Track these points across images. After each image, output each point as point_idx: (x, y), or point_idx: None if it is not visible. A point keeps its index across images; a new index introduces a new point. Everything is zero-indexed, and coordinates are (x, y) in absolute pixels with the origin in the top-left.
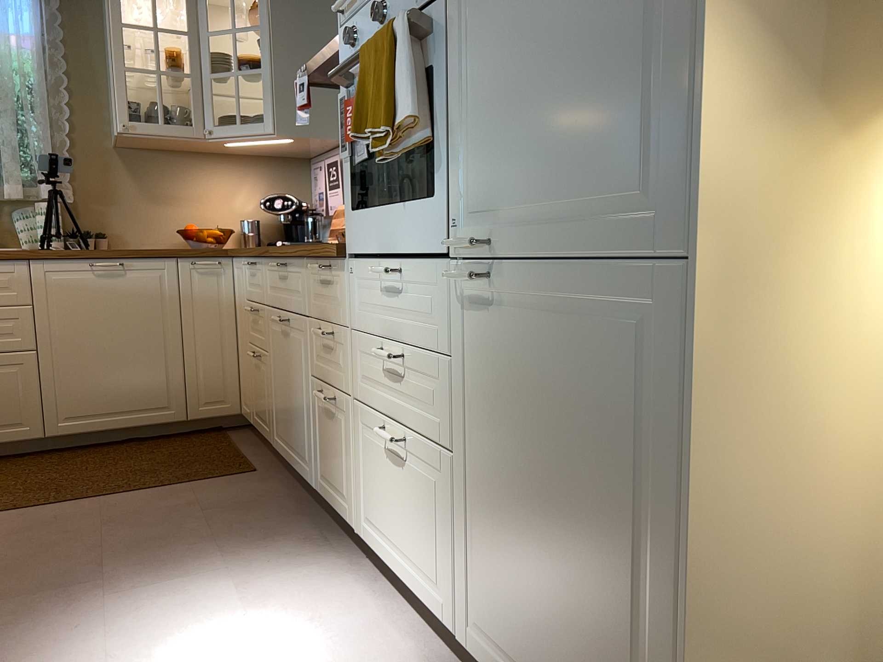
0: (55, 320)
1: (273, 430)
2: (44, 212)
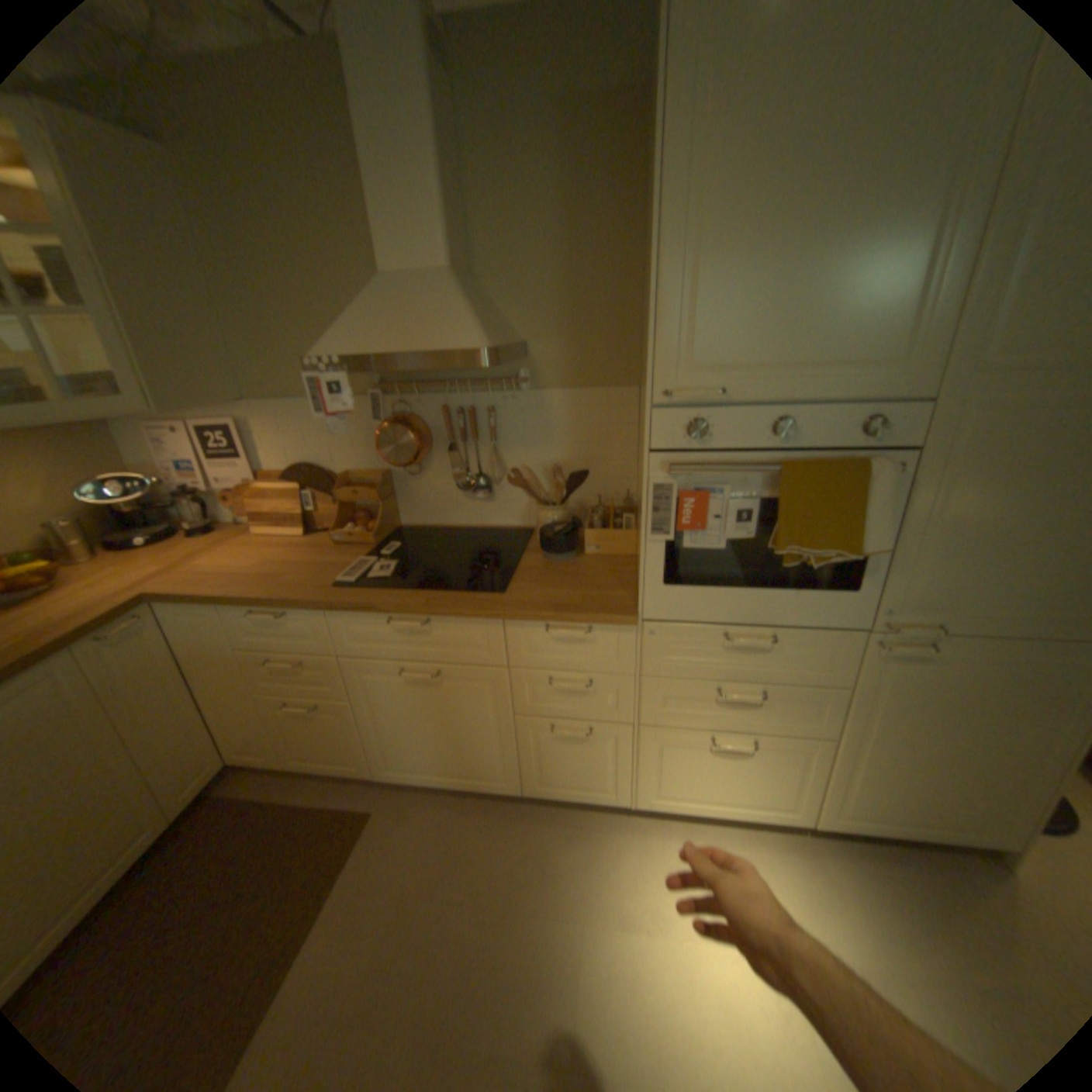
0: None
1: (377, 769)
2: None
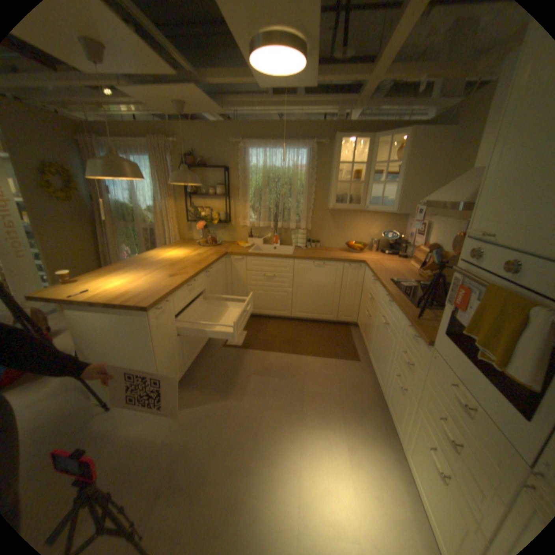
0: (299, 280)
1: (370, 351)
2: (300, 234)
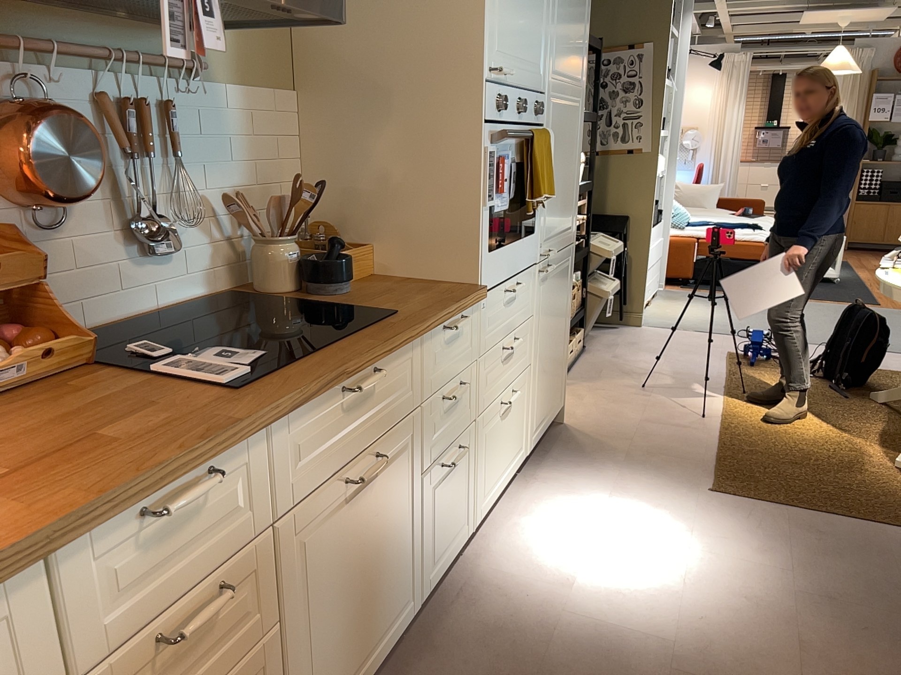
0: None
1: None
2: None
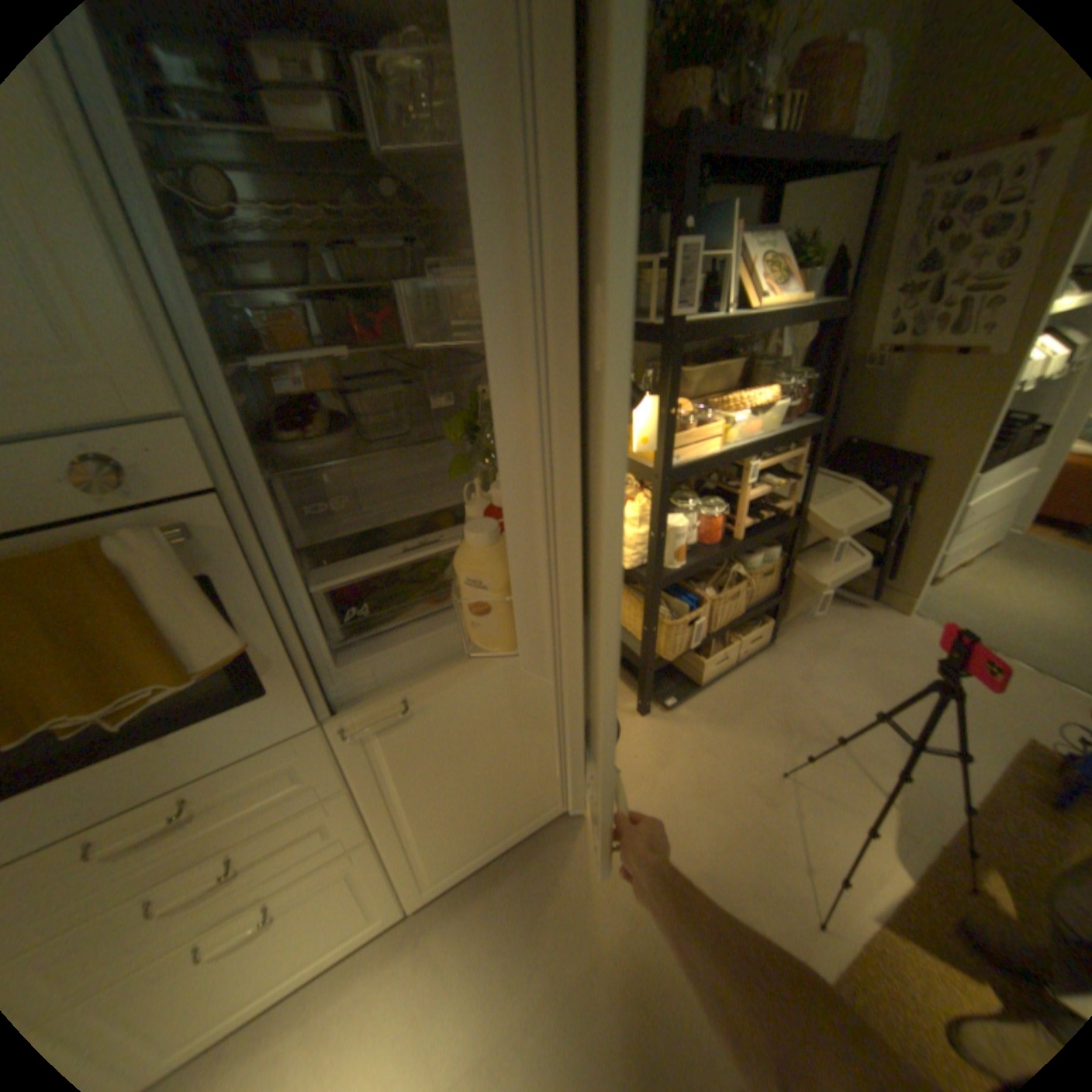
0: None
1: None
2: None
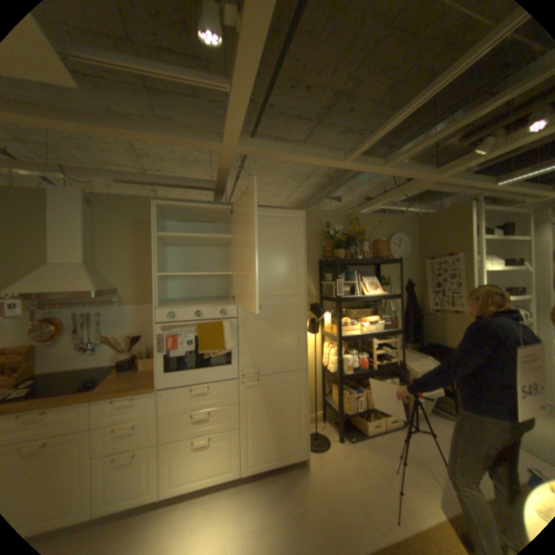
0: None
1: None
2: None
